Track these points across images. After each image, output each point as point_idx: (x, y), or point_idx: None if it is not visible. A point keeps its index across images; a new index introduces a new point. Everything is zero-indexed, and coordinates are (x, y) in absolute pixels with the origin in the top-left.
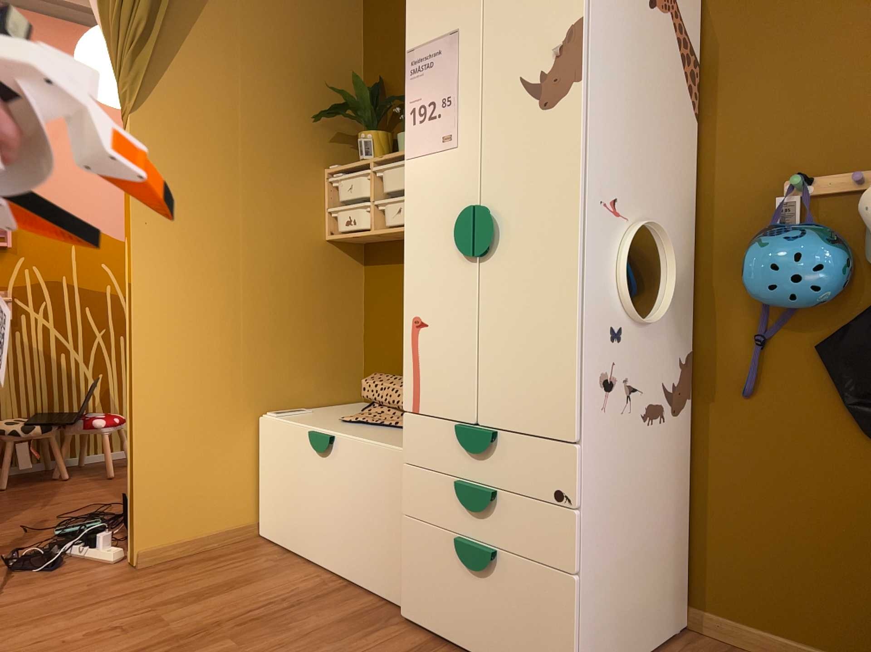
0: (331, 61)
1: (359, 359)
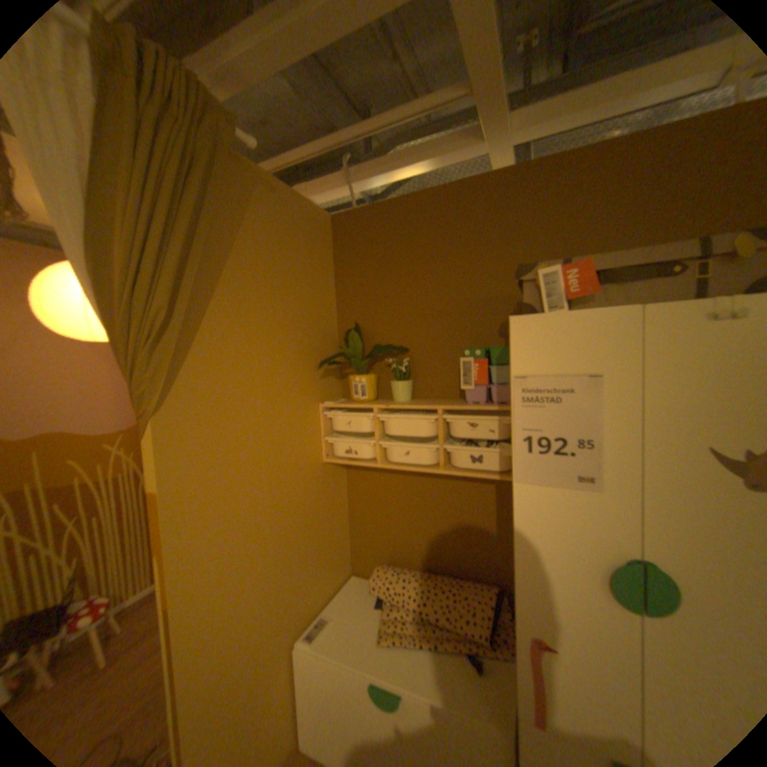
0: (317, 310)
1: (348, 543)
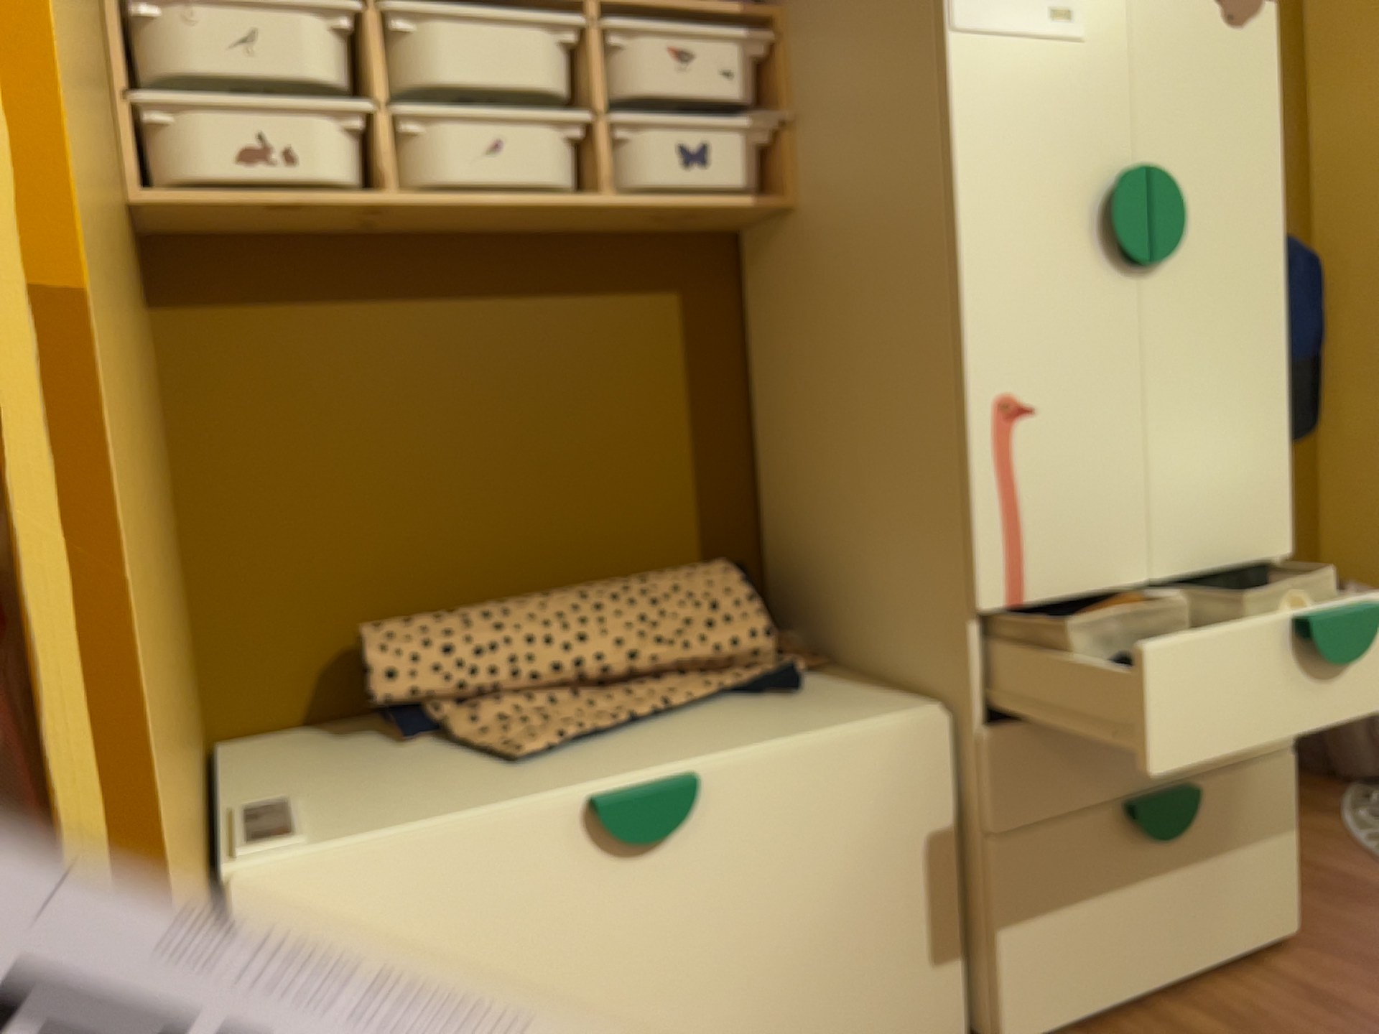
0: None
1: (188, 615)
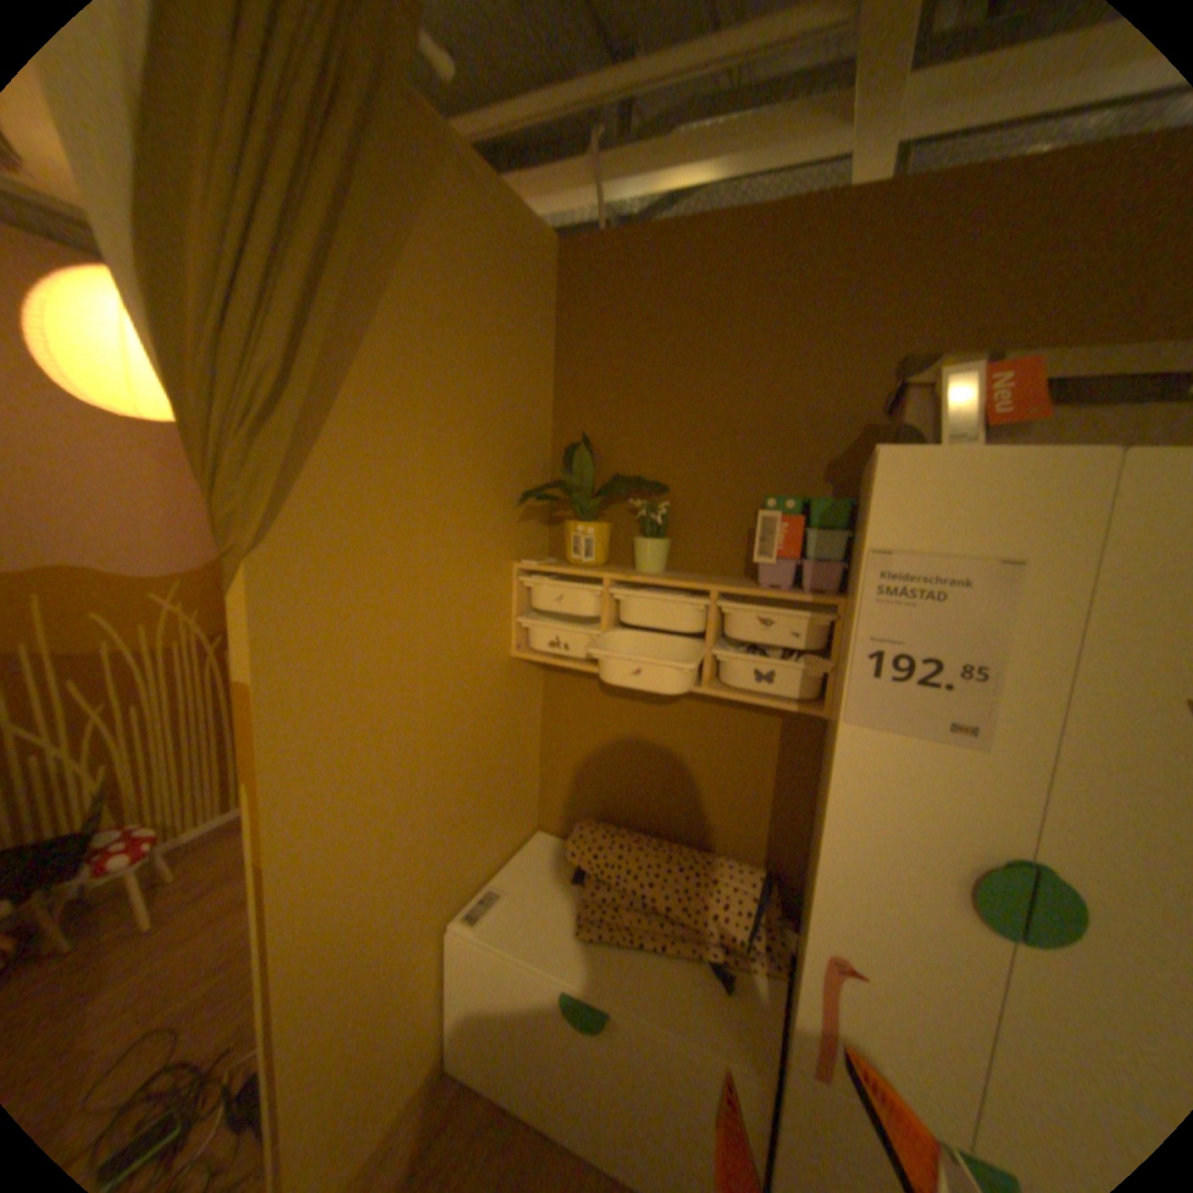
0: (523, 404)
1: (536, 783)
